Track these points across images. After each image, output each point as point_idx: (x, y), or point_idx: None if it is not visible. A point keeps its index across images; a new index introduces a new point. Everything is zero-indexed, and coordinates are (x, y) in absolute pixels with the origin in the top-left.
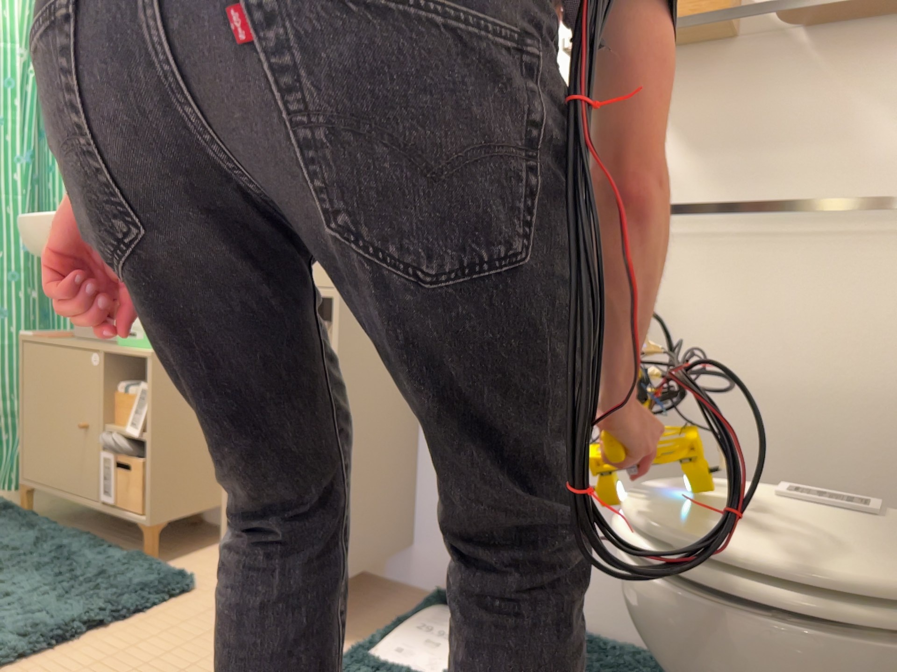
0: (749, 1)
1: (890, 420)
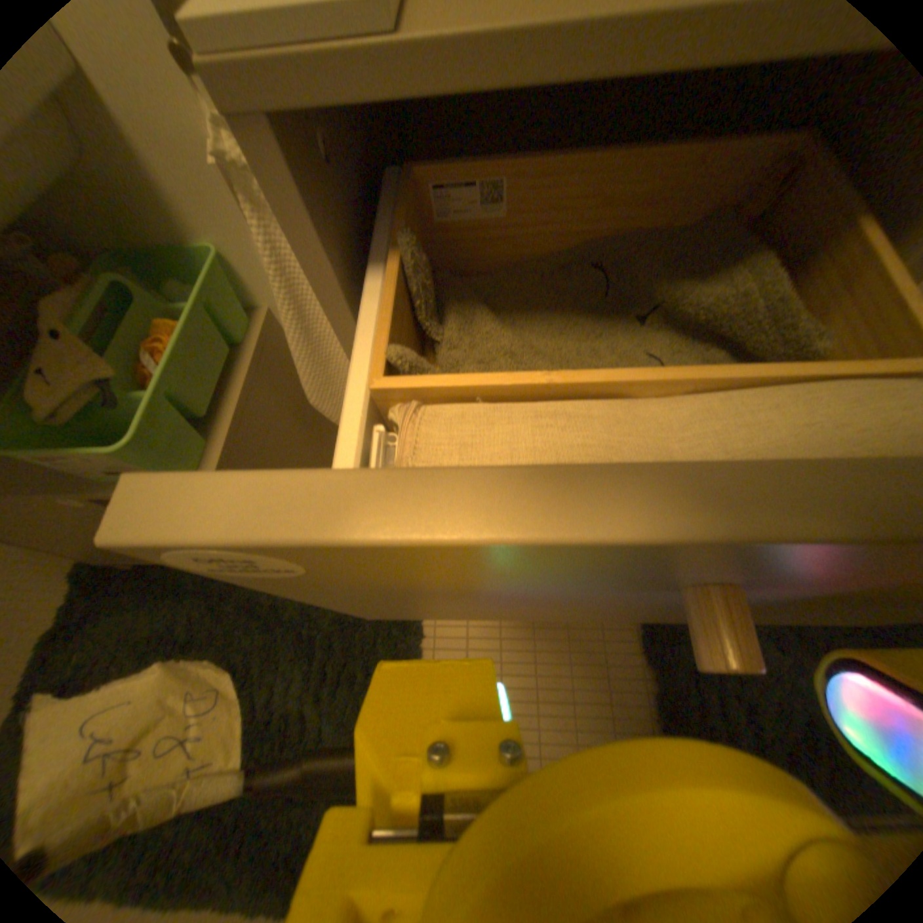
0: None
1: None
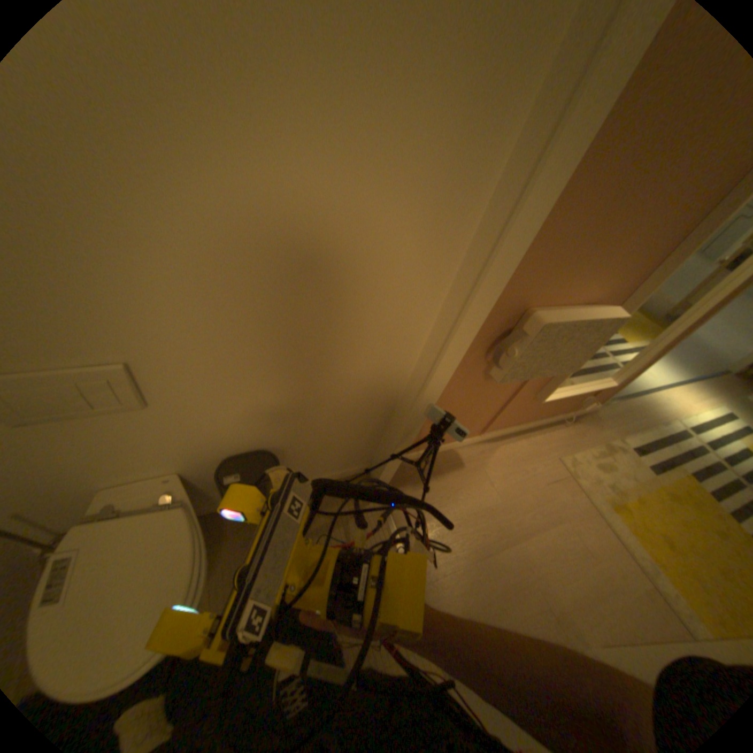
0: None
1: None
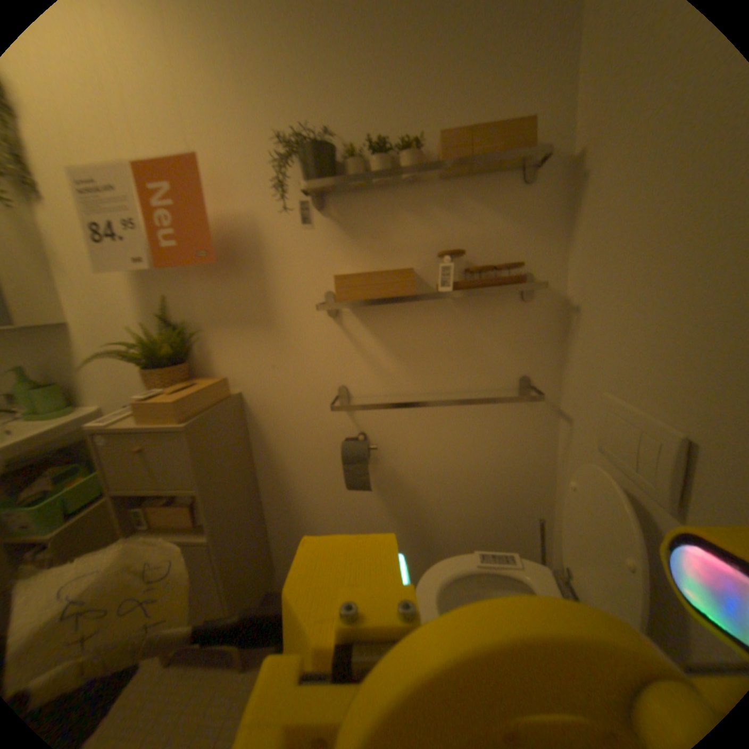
0: (423, 273)
1: (509, 482)
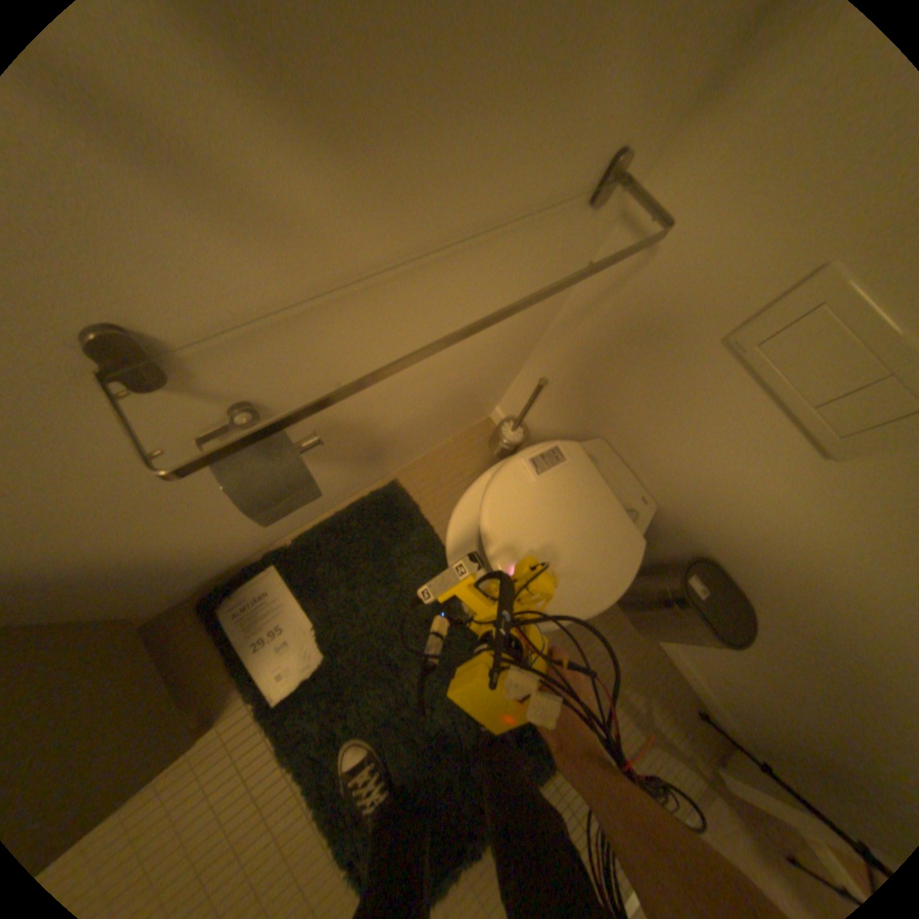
0: None
1: (502, 342)
